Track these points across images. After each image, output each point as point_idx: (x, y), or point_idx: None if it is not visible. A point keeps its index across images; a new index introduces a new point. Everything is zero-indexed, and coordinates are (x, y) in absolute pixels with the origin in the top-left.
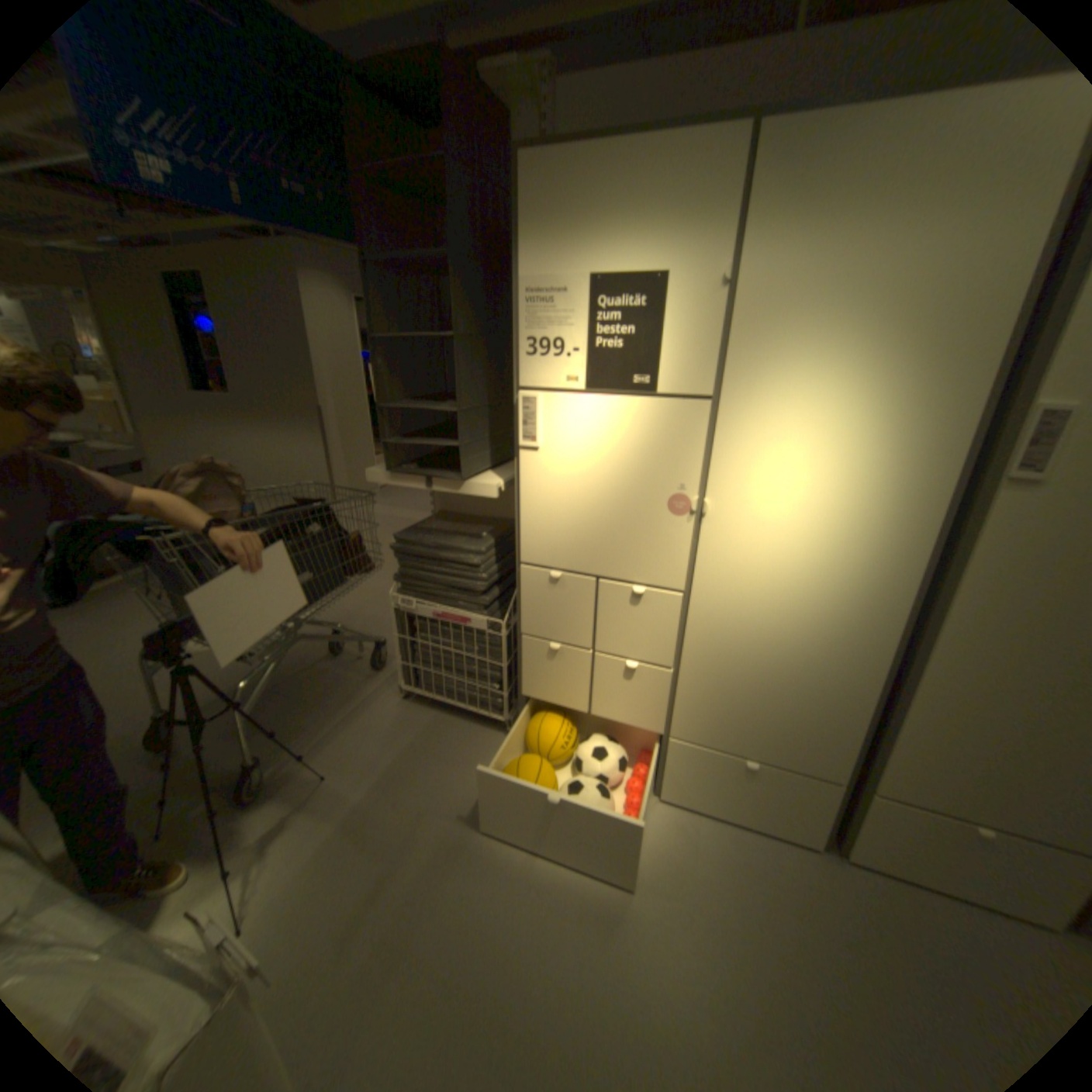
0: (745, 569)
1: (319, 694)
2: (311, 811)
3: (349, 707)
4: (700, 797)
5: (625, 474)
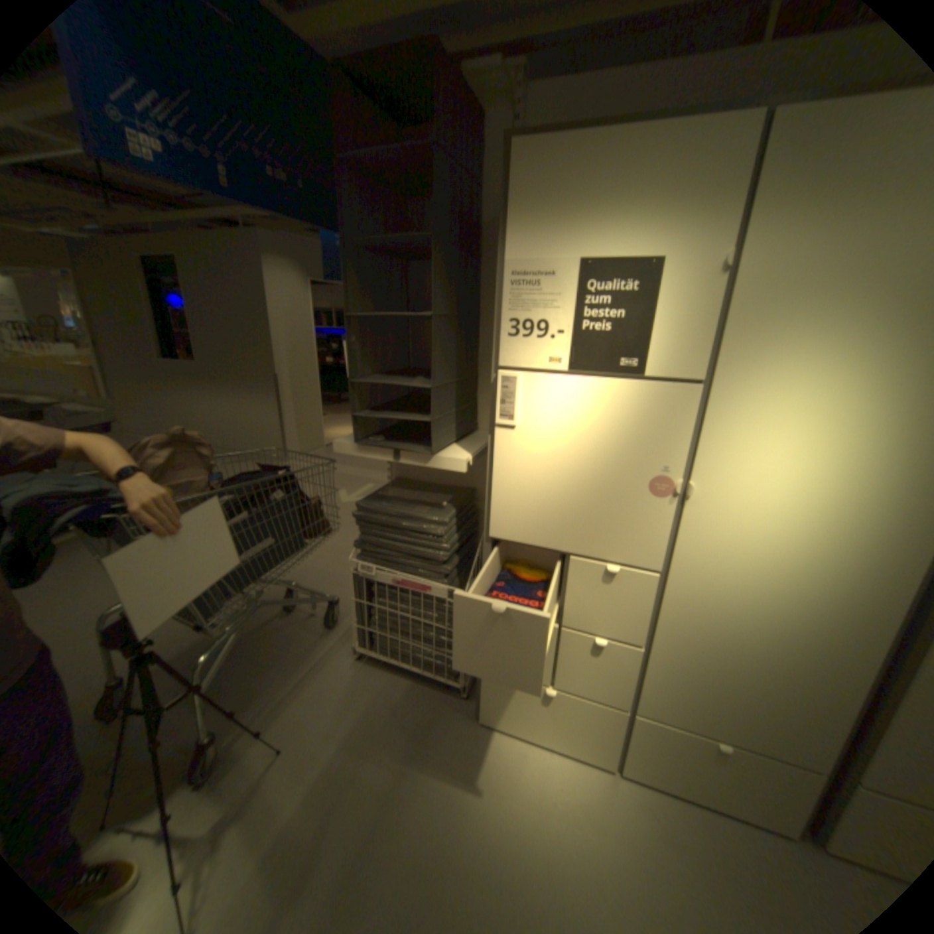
0: (729, 553)
1: (272, 654)
2: (265, 792)
3: (302, 669)
4: (665, 777)
5: (605, 455)
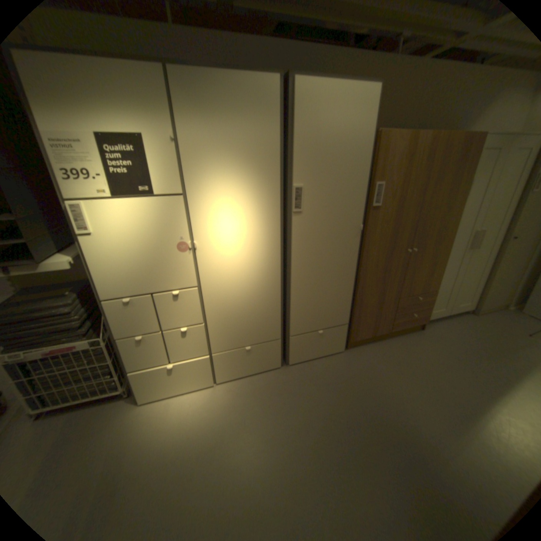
0: (220, 268)
1: None
2: None
3: None
4: (232, 373)
5: (150, 238)
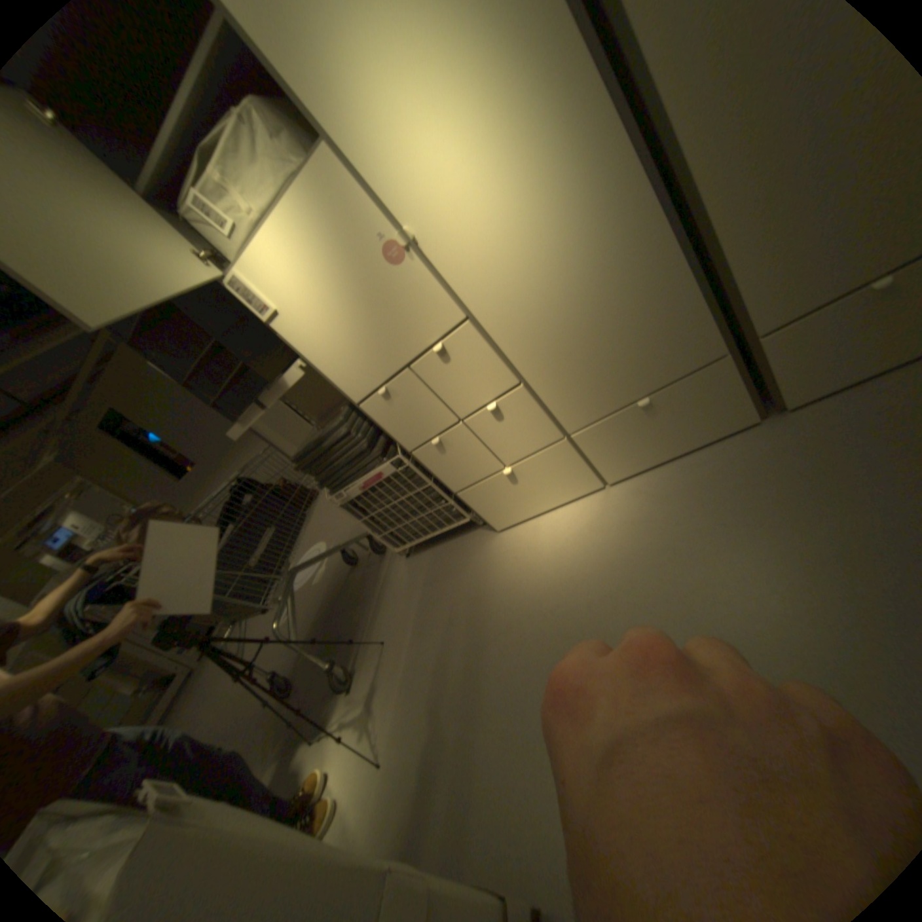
0: (486, 253)
1: (357, 596)
2: (385, 669)
3: (378, 590)
4: (634, 460)
5: (340, 269)
